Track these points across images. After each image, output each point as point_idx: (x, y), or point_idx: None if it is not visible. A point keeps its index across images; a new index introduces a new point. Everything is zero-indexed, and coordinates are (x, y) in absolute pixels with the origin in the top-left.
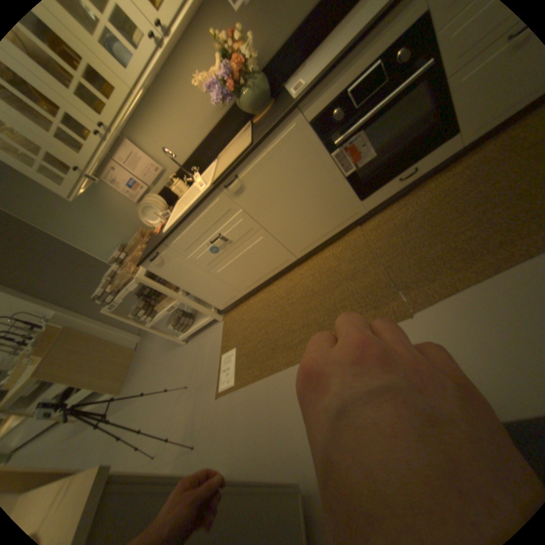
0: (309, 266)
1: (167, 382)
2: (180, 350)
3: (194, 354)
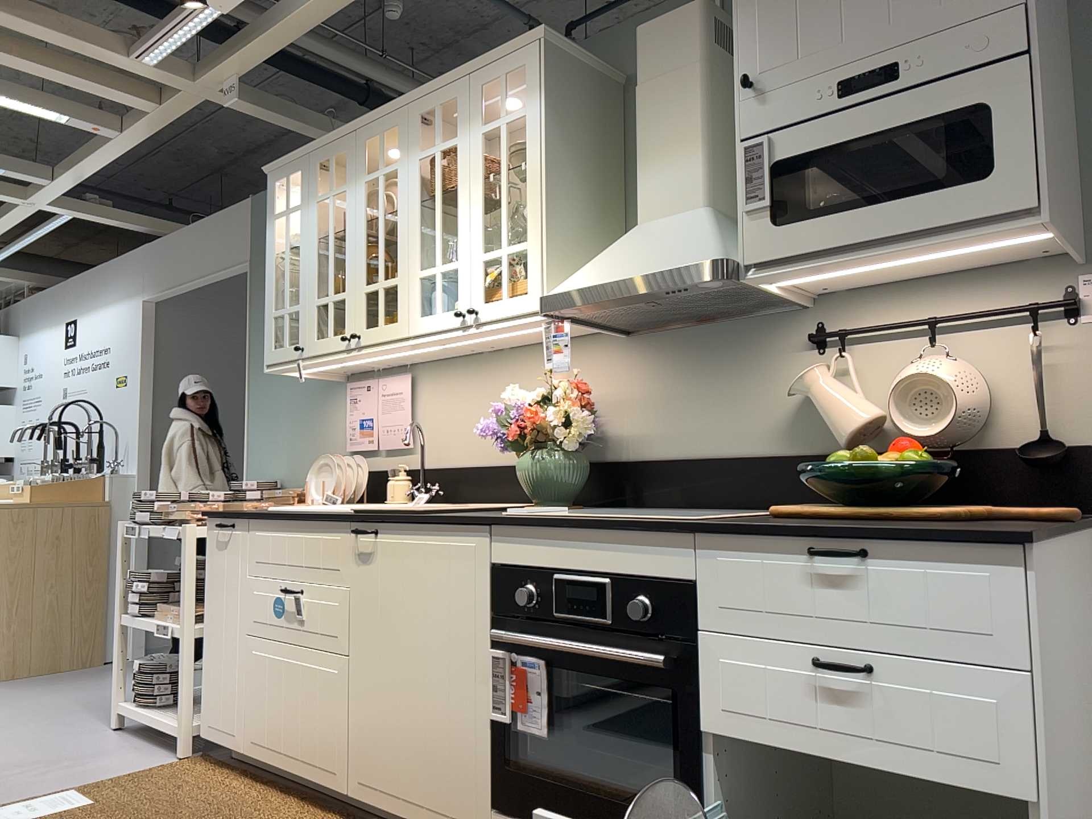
0: None
1: (4, 737)
2: (98, 725)
3: (81, 750)
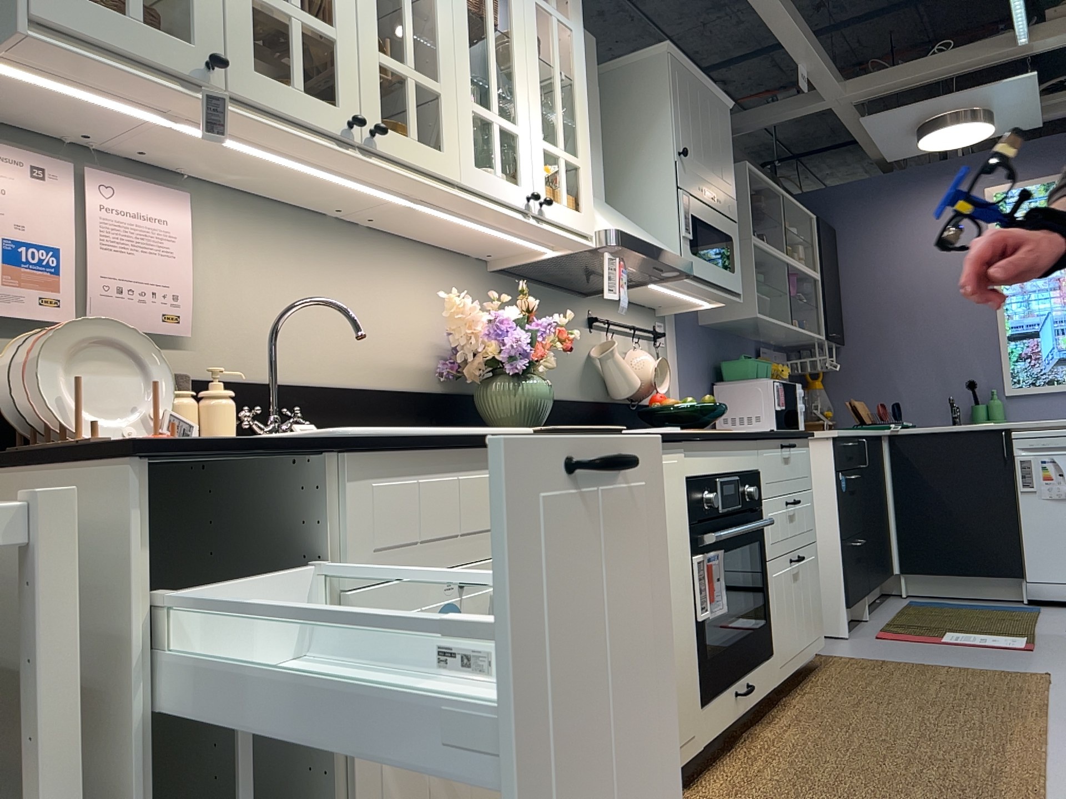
0: None
1: None
2: None
3: None
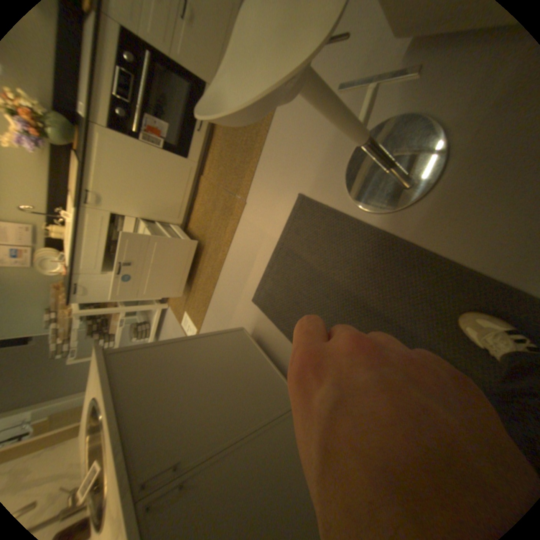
0: (192, 223)
1: None
2: None
3: None
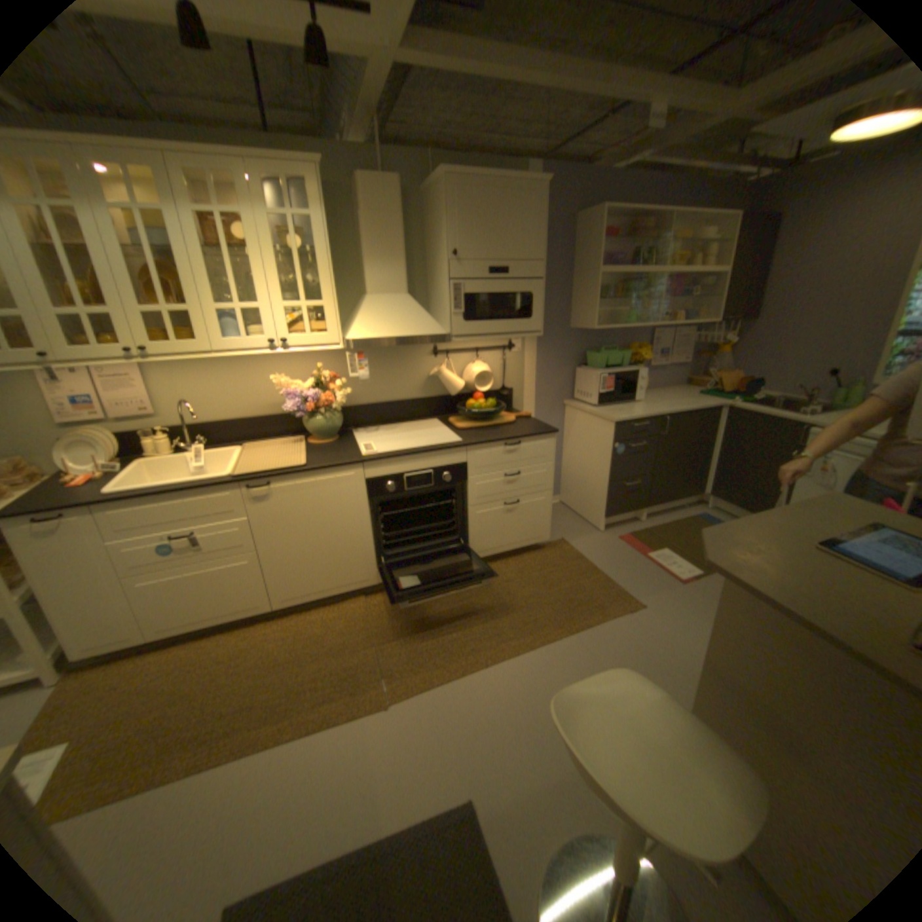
0: (282, 626)
1: None
2: None
3: None
